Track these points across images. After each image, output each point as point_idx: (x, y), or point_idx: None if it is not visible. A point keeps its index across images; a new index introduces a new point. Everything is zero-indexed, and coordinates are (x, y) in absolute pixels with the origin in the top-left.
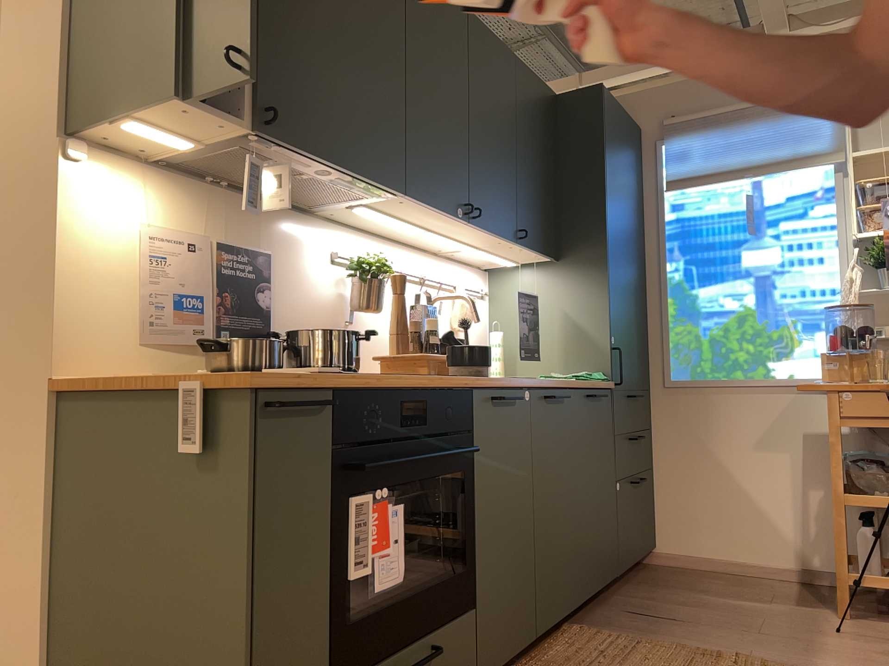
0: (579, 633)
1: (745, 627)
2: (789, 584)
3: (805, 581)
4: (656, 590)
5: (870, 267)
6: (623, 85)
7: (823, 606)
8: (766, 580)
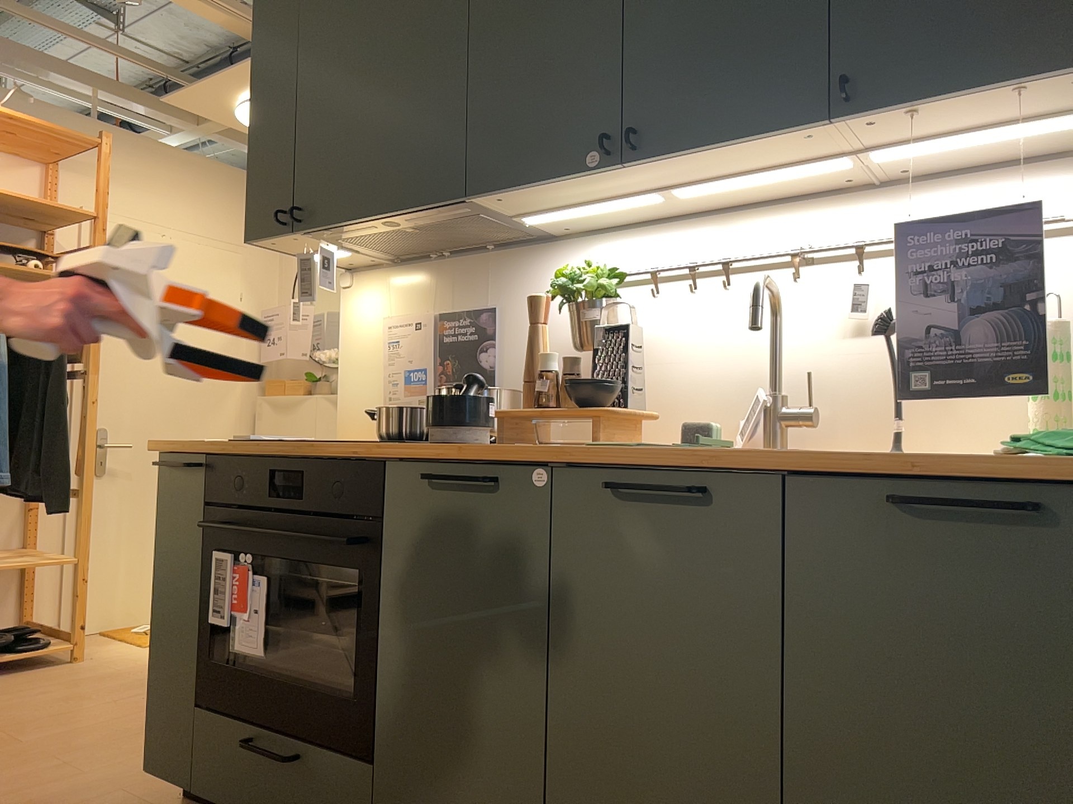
0: None
1: None
2: None
3: None
4: None
5: None
6: None
7: None
8: None
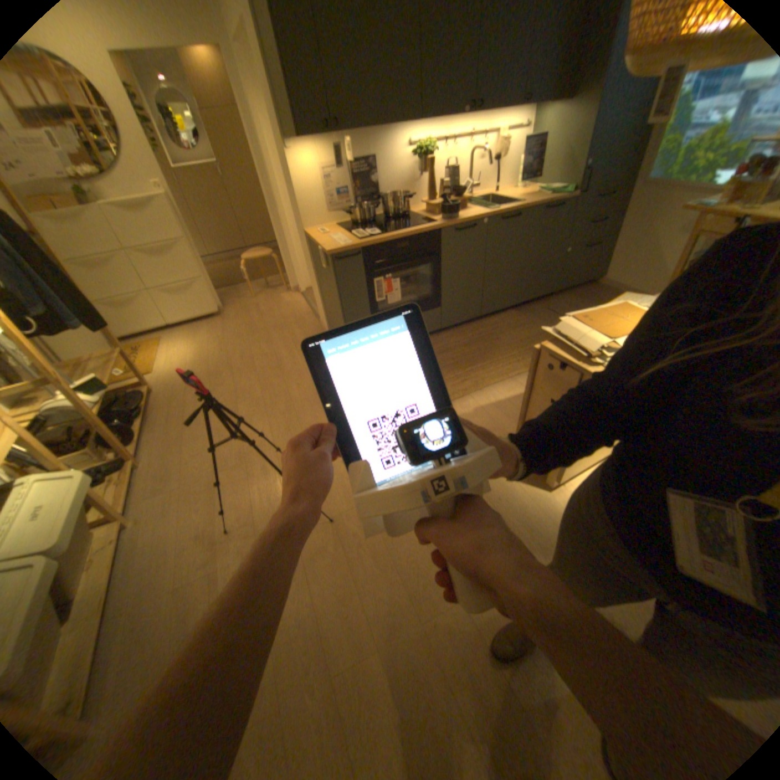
0: (509, 315)
1: None
2: None
3: None
4: (575, 300)
5: None
6: None
7: None
8: None
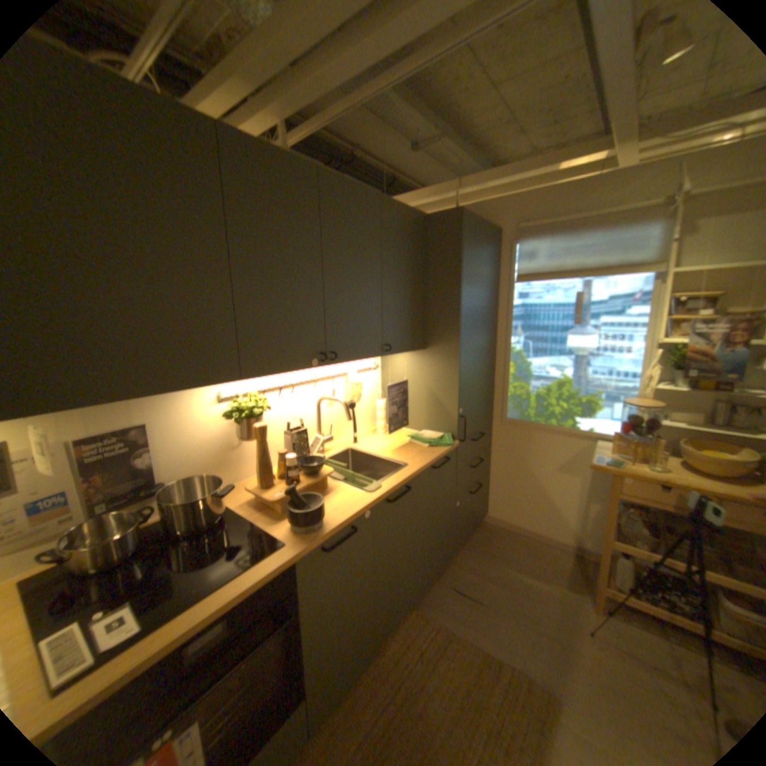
0: (413, 624)
1: (526, 621)
2: (568, 558)
3: (579, 557)
4: (478, 561)
5: (671, 363)
6: (493, 187)
7: (586, 595)
8: (553, 551)
